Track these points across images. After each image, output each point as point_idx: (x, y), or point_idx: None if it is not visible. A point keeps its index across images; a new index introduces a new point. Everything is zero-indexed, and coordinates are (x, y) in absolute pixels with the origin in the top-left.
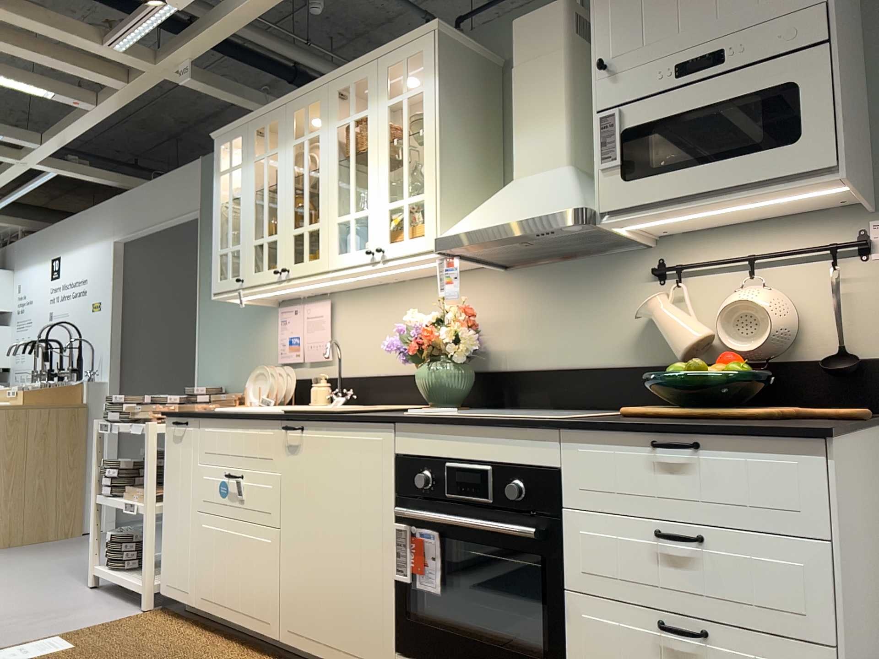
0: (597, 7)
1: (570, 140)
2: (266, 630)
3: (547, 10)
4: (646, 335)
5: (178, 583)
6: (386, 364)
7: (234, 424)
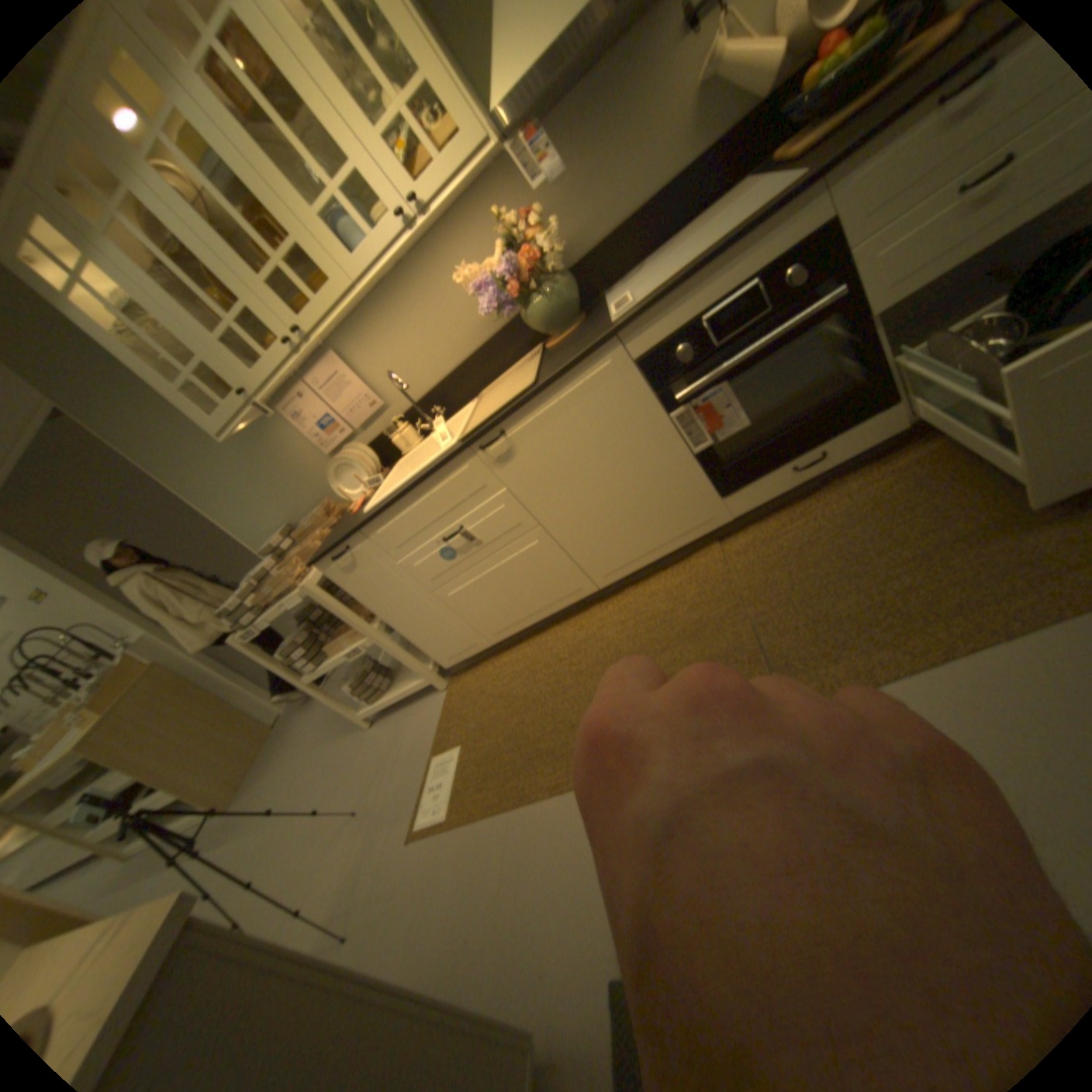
0: None
1: None
2: (582, 593)
3: None
4: (705, 106)
5: (460, 647)
6: (449, 357)
7: (412, 498)
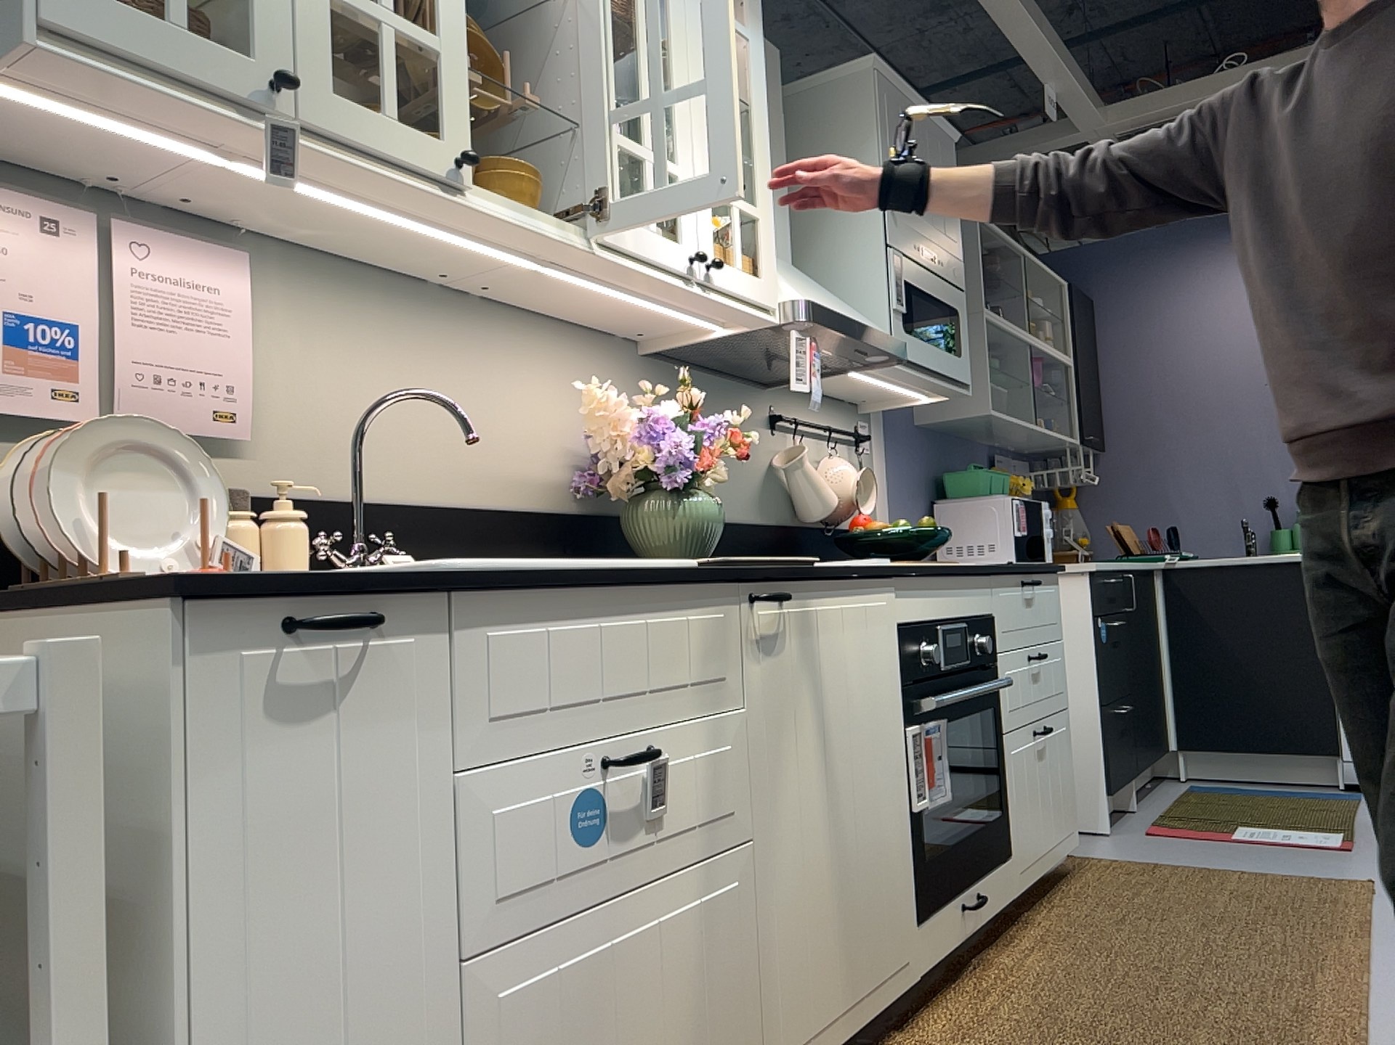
0: (884, 134)
1: (791, 235)
2: None
3: (772, 51)
4: (769, 489)
5: None
6: (432, 478)
7: (609, 604)
